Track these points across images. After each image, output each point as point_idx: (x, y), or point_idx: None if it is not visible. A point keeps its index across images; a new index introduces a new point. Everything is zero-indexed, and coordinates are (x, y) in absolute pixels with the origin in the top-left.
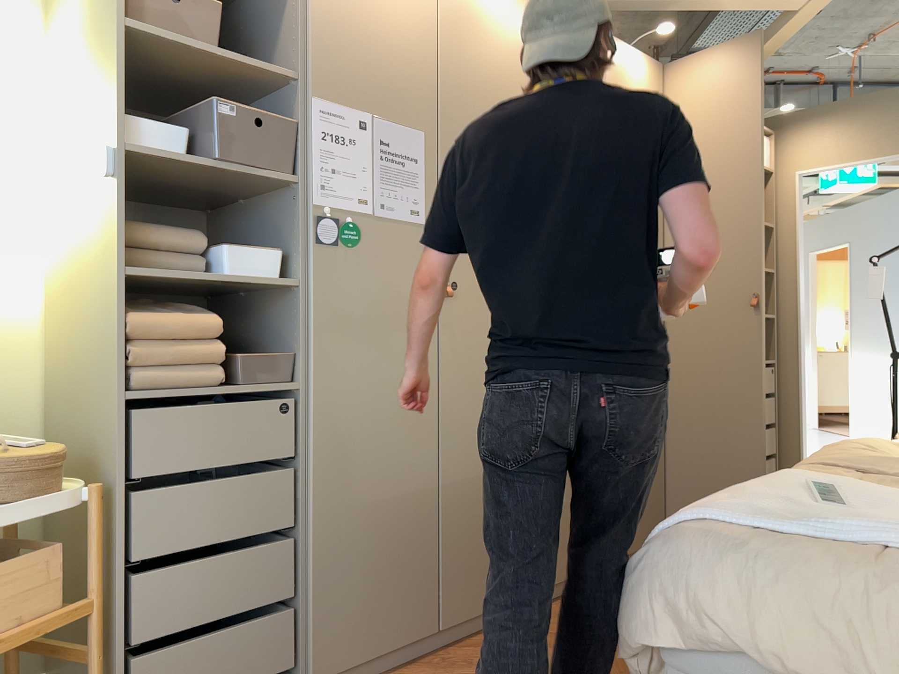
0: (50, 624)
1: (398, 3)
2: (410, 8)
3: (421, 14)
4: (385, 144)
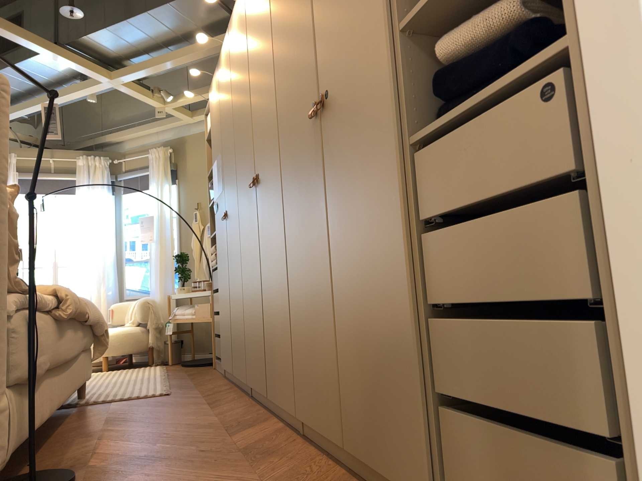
0: (208, 318)
1: (219, 112)
2: (220, 110)
3: (221, 107)
4: (221, 168)
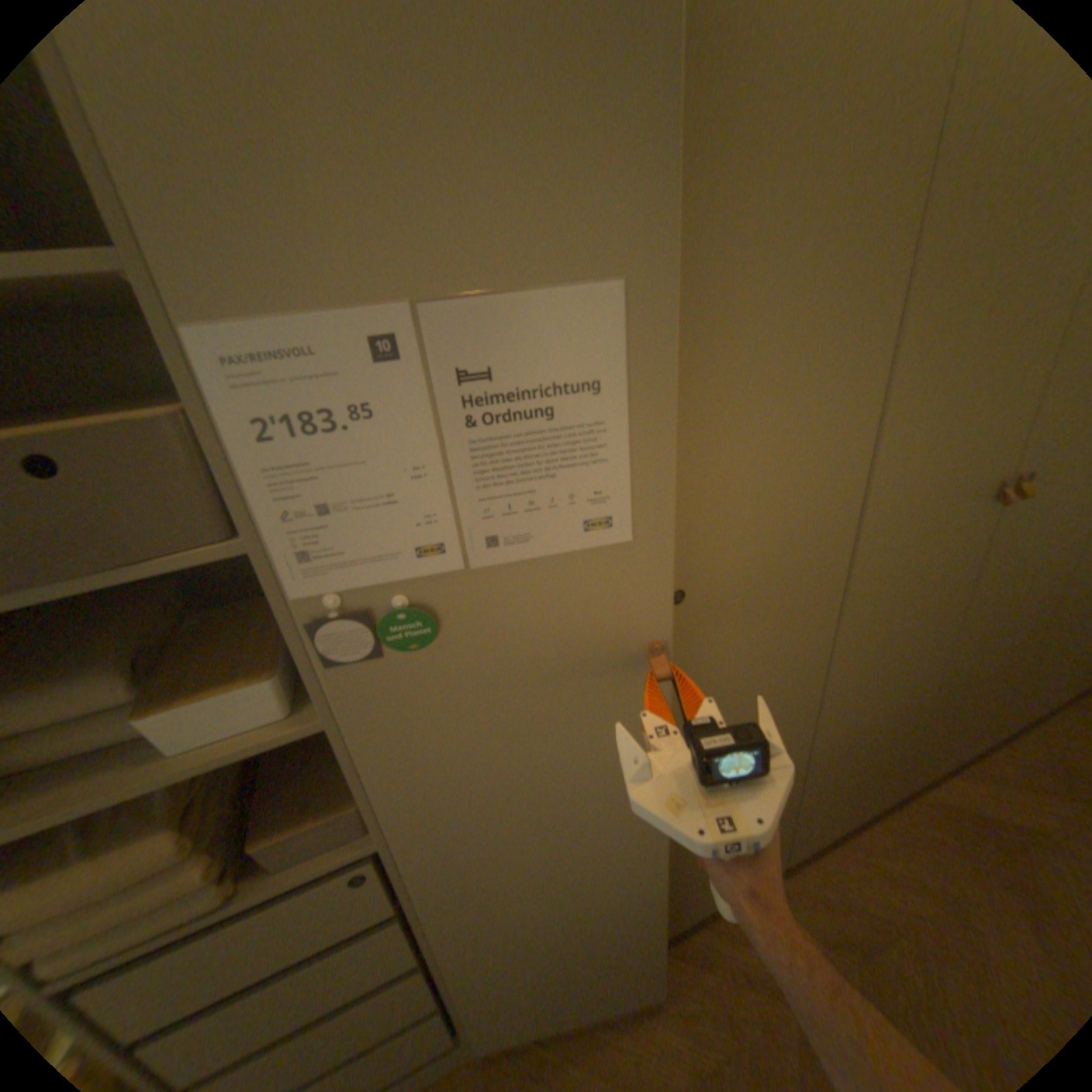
0: None
1: None
2: None
3: None
4: (468, 373)
